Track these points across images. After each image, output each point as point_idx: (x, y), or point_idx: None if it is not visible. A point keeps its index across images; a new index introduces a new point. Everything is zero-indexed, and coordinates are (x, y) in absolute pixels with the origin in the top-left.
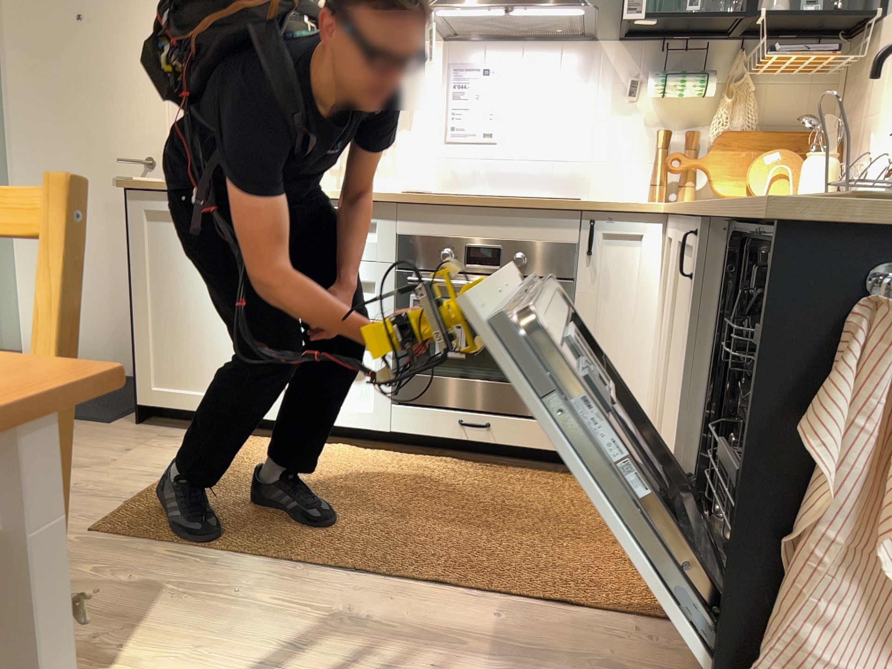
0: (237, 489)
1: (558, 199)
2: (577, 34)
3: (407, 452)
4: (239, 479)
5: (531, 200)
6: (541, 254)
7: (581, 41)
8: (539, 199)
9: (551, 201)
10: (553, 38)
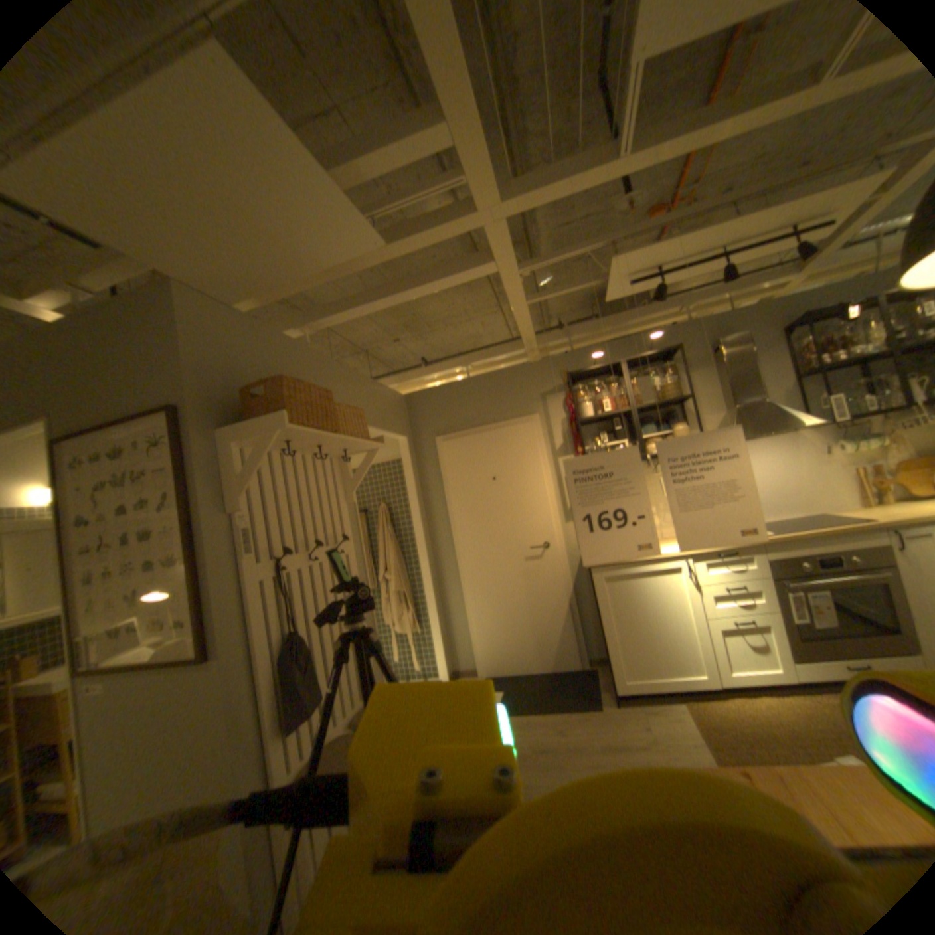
0: (759, 743)
1: (863, 524)
2: (789, 430)
3: (802, 693)
4: (748, 735)
5: (851, 528)
6: (861, 556)
7: (788, 432)
8: (853, 527)
9: (864, 526)
10: (771, 434)
